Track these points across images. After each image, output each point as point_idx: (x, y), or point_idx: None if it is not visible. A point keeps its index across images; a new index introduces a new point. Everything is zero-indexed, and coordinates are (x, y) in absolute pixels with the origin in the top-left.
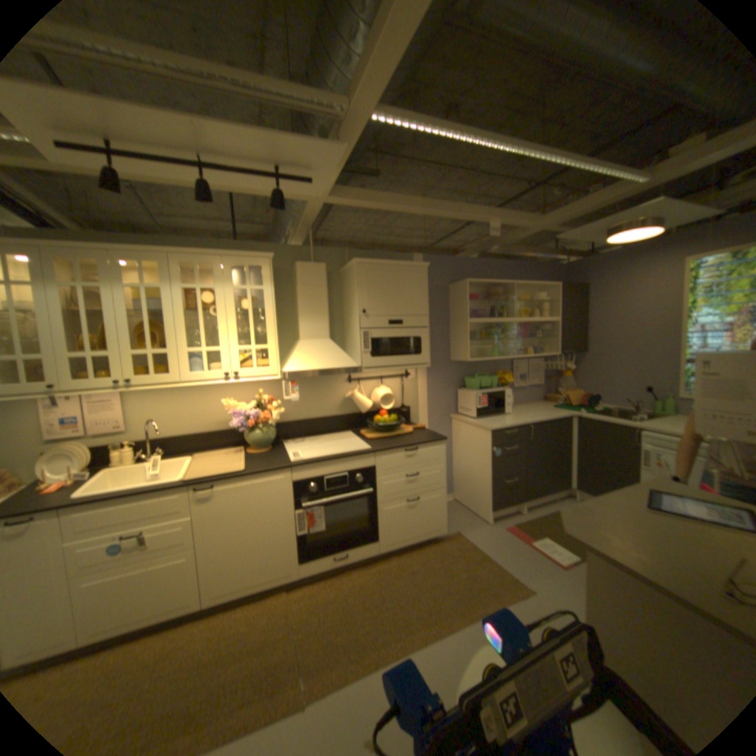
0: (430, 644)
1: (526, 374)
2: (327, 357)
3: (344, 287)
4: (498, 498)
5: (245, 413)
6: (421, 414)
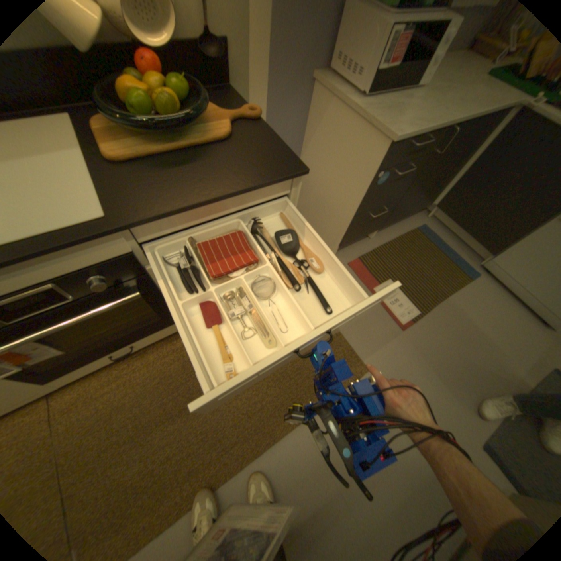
0: (245, 464)
1: None
2: None
3: None
4: (353, 232)
5: None
6: (254, 64)
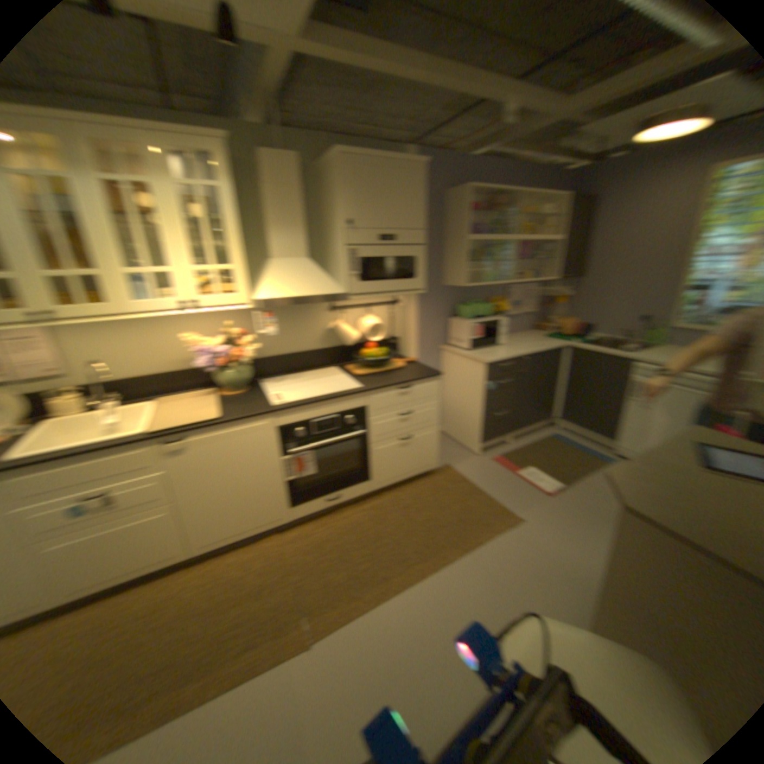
0: (425, 577)
1: (517, 301)
2: (303, 282)
3: (318, 189)
4: (485, 431)
5: (206, 351)
6: (407, 347)
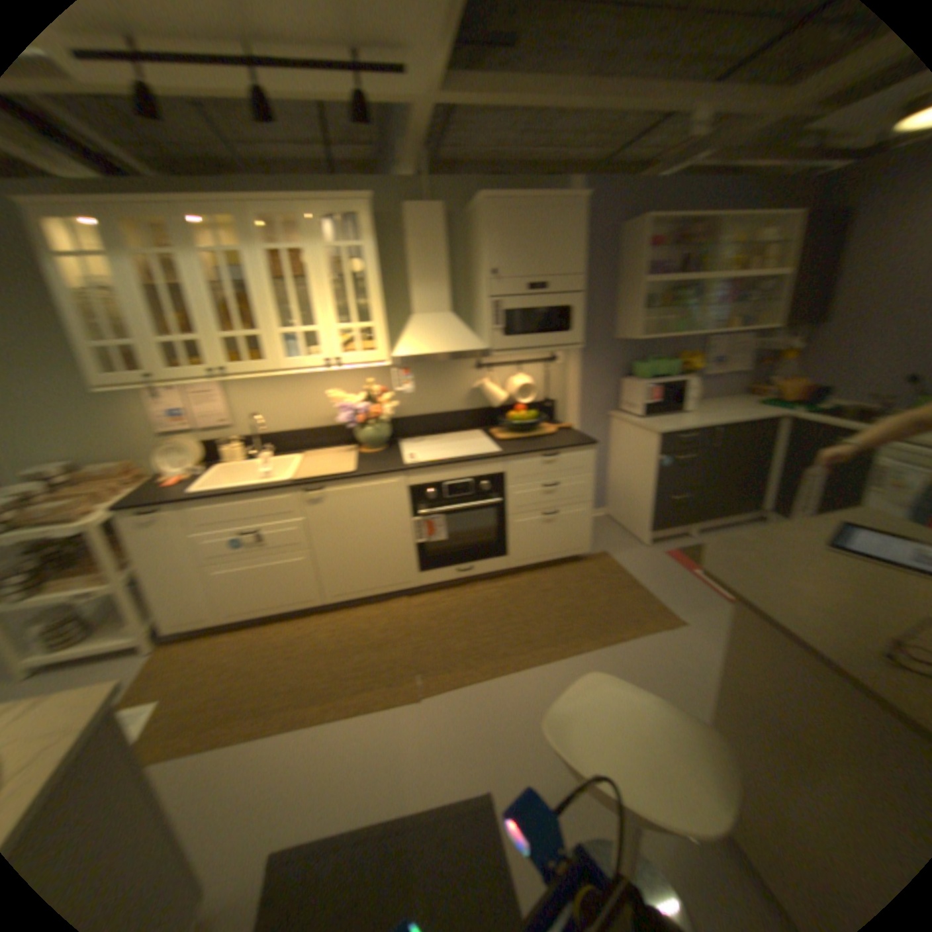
0: (552, 663)
1: (723, 357)
2: (444, 338)
3: (467, 238)
4: (659, 517)
5: (350, 409)
6: (568, 412)
